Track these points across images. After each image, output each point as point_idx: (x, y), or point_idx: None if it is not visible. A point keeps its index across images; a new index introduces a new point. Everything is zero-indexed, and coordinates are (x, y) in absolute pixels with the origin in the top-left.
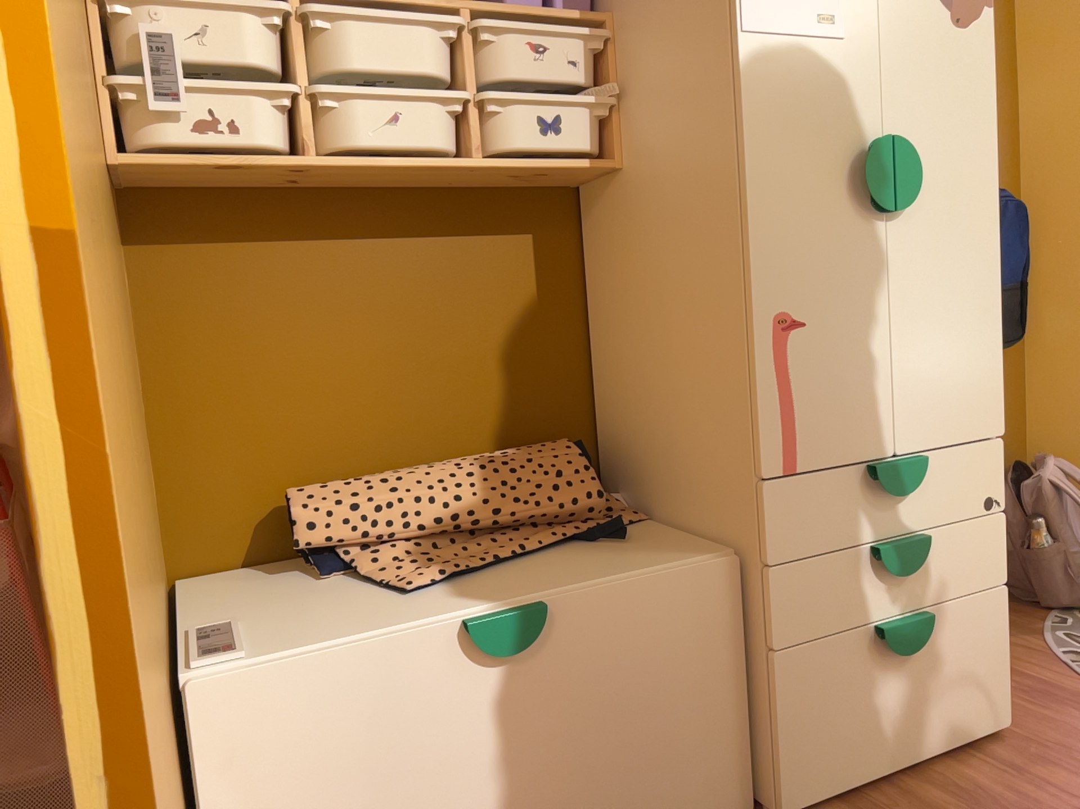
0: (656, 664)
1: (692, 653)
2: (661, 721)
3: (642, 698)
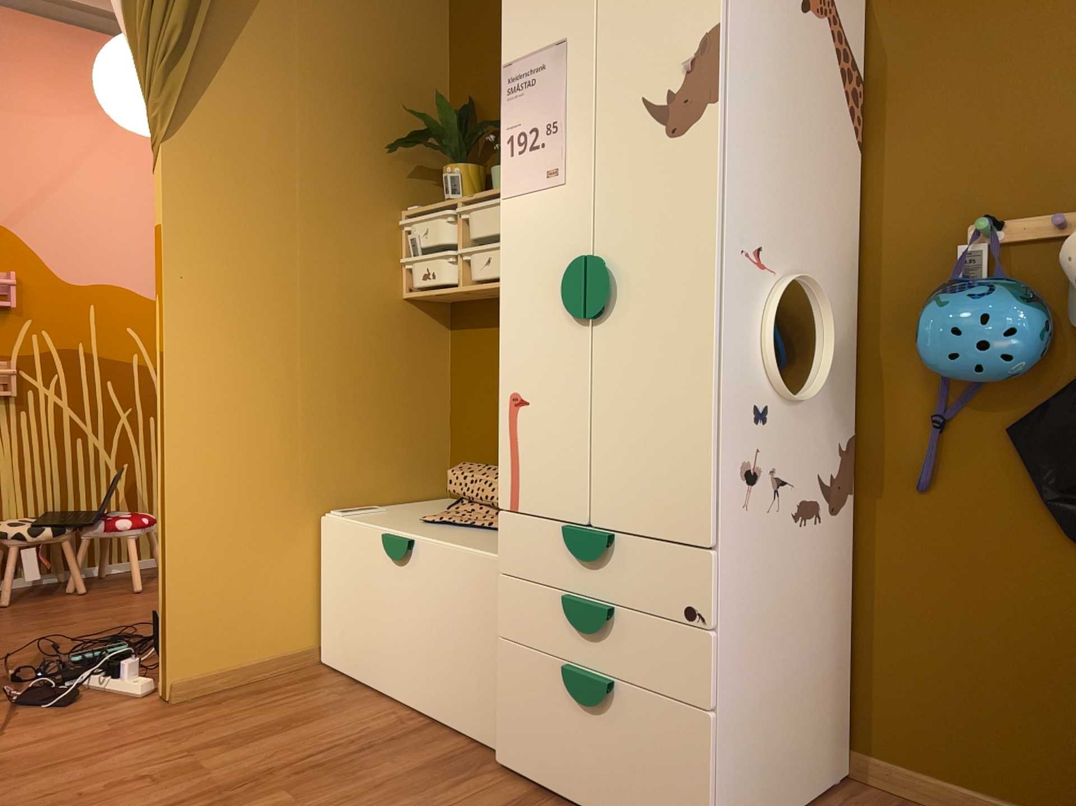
0: (457, 607)
1: (474, 613)
2: (456, 645)
3: (449, 623)
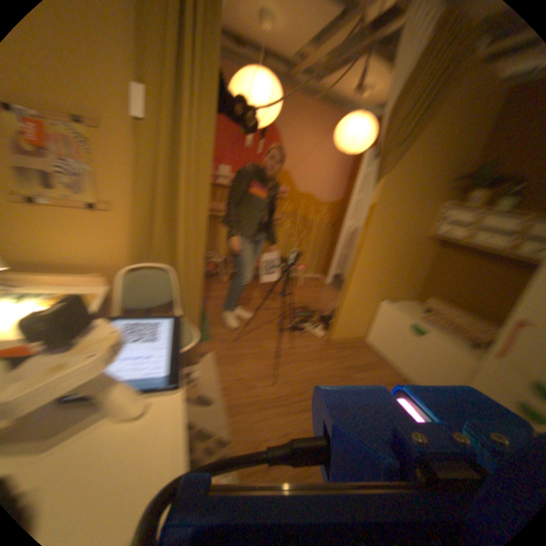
0: (442, 363)
1: (451, 370)
2: (437, 373)
3: (435, 365)
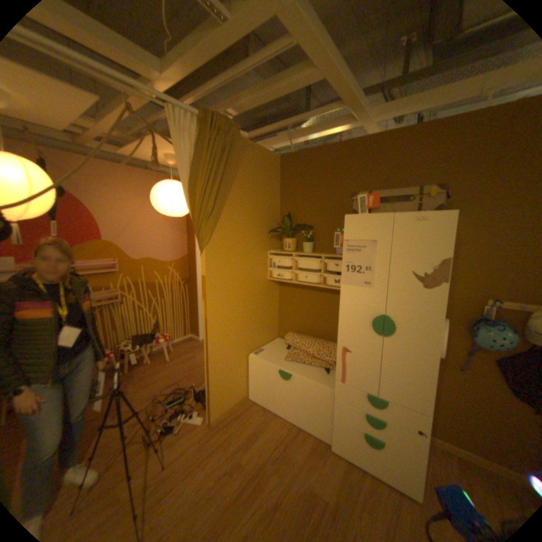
0: (312, 399)
1: (320, 403)
2: (312, 410)
3: (309, 403)
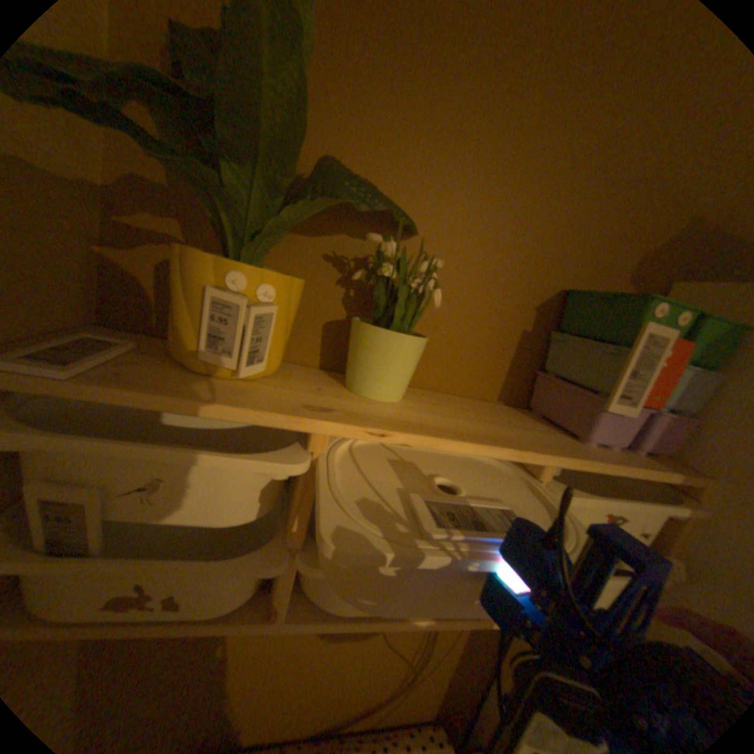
0: None
1: None
2: None
3: None
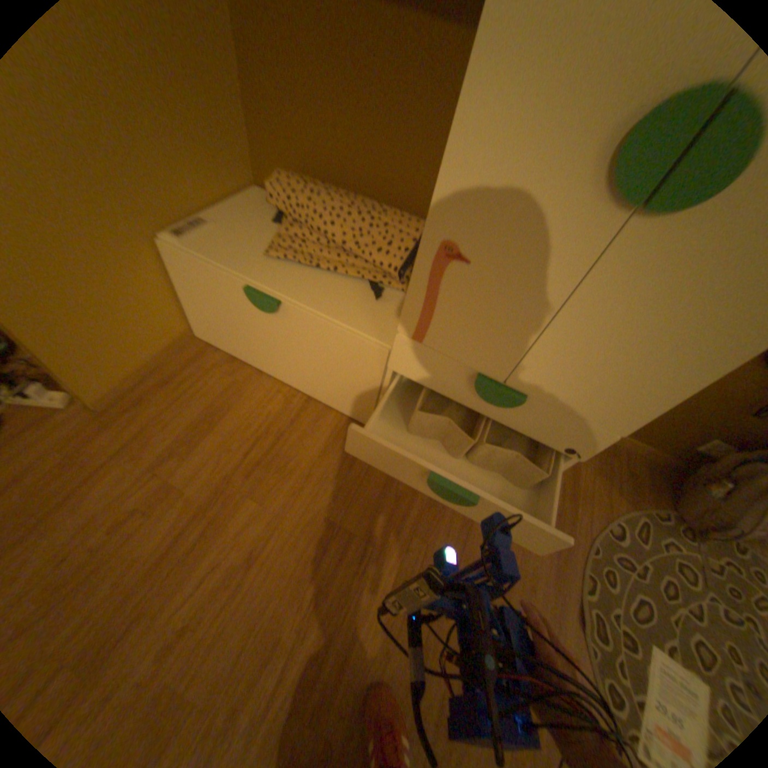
0: (334, 357)
1: (352, 366)
2: (333, 374)
3: (325, 362)
